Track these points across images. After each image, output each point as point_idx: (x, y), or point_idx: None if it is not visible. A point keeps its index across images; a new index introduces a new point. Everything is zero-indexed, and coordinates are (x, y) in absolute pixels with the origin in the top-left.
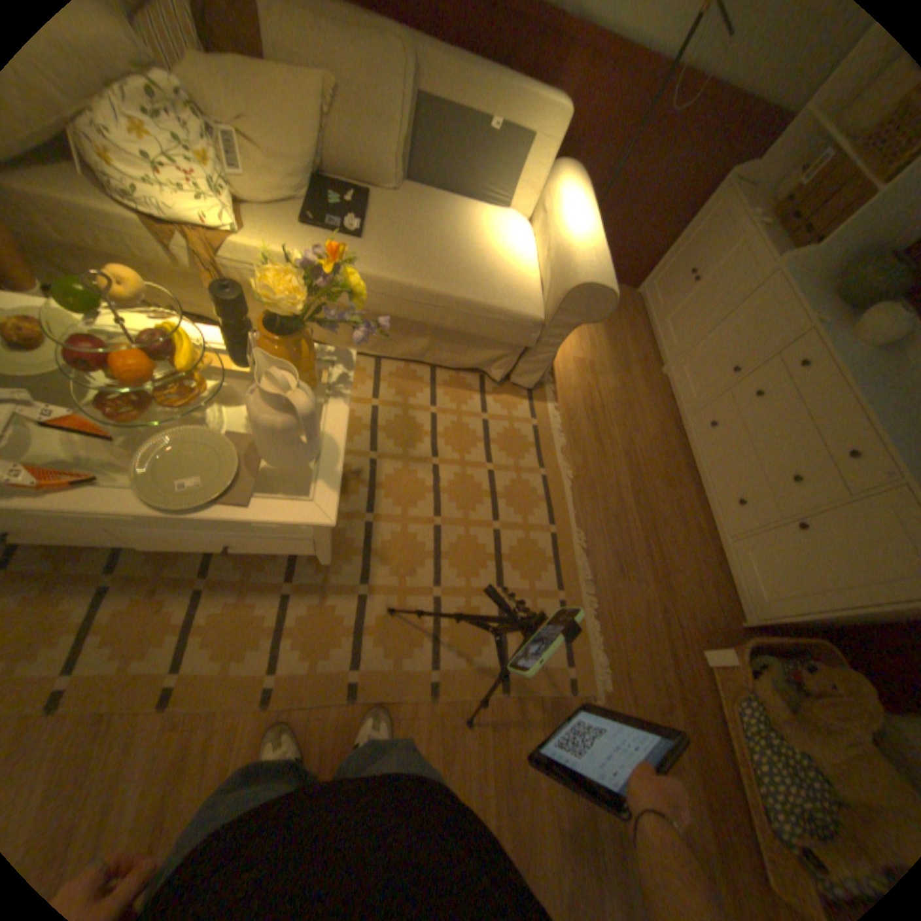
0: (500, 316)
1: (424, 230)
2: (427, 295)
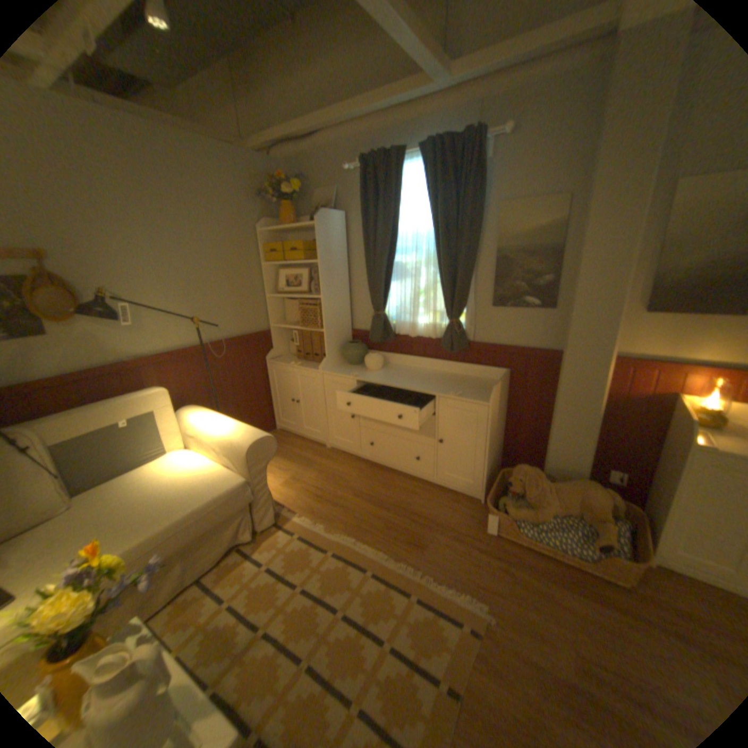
0: (217, 501)
1: (116, 508)
2: (154, 537)
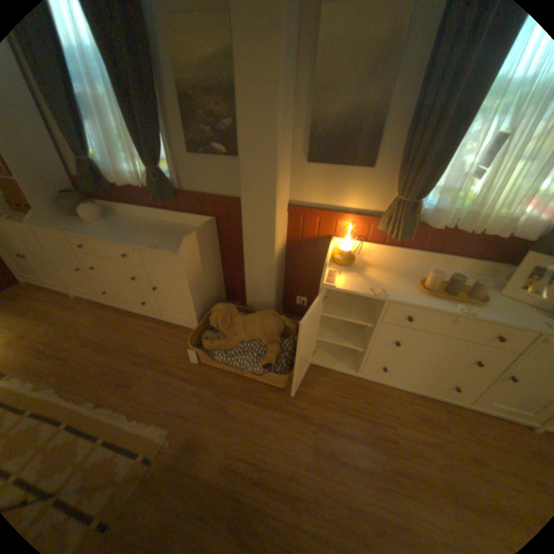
0: None
1: None
2: None
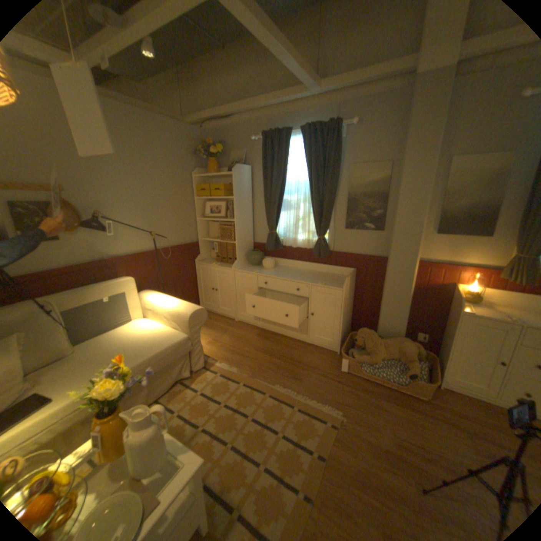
0: (171, 348)
1: (105, 352)
2: (134, 367)
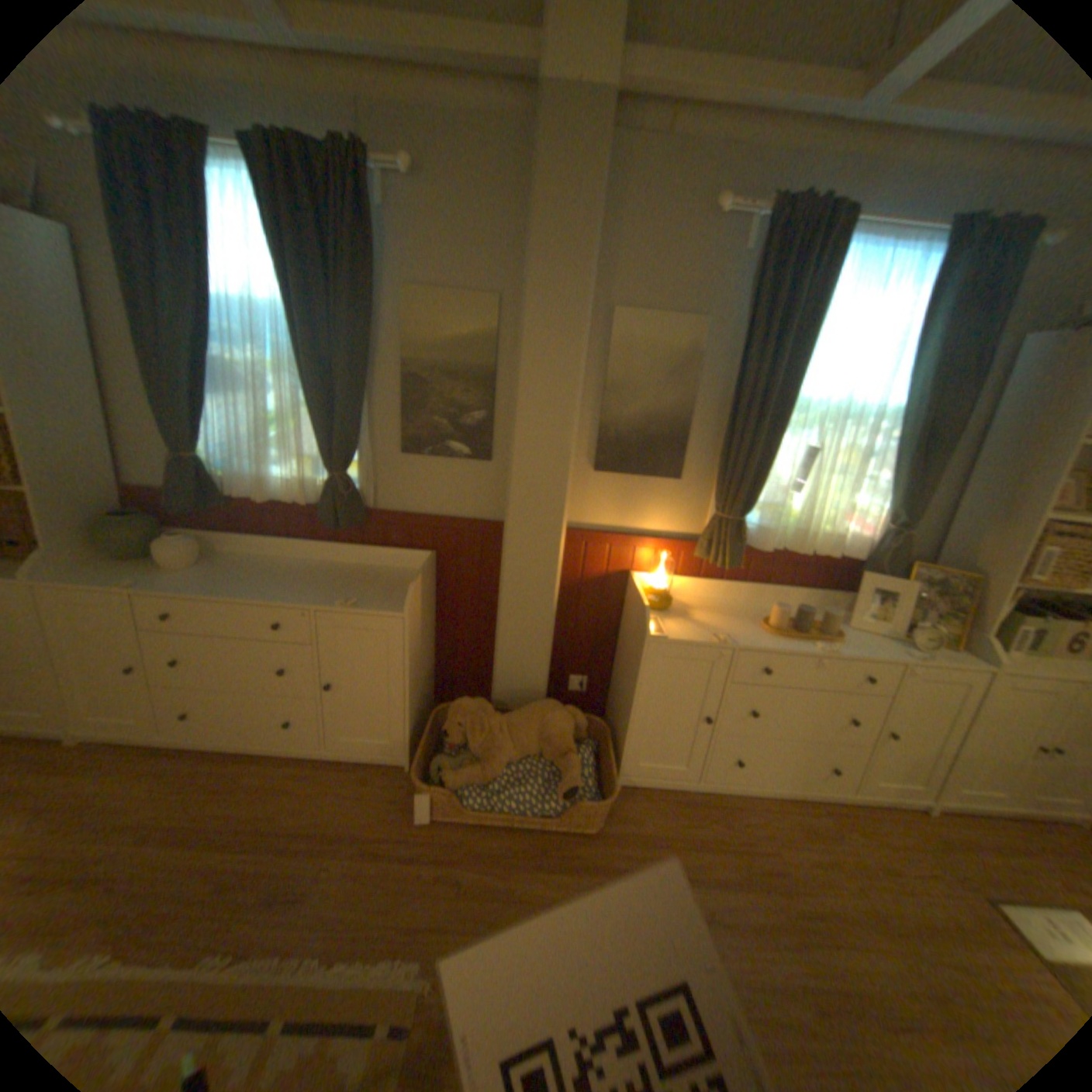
0: None
1: None
2: None
